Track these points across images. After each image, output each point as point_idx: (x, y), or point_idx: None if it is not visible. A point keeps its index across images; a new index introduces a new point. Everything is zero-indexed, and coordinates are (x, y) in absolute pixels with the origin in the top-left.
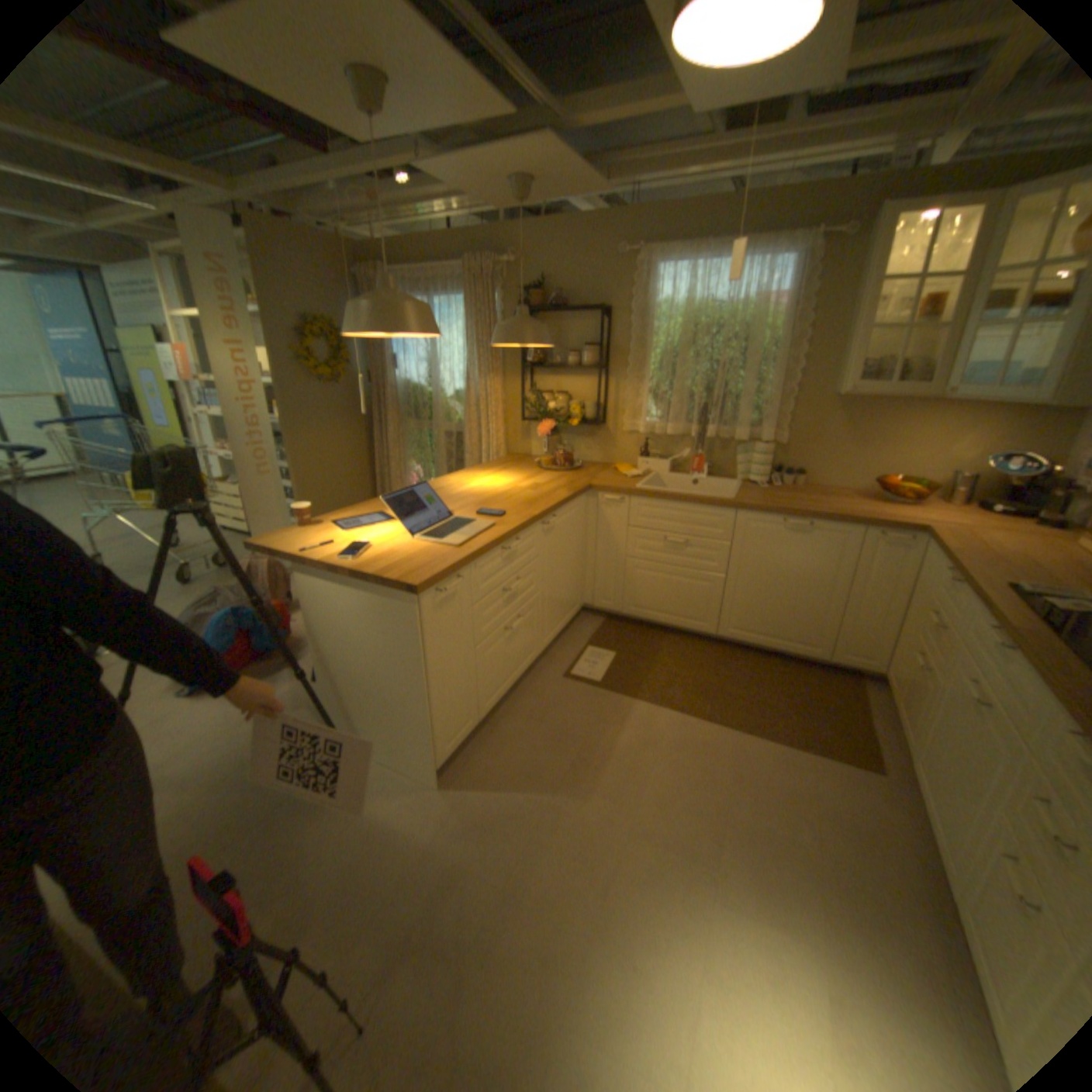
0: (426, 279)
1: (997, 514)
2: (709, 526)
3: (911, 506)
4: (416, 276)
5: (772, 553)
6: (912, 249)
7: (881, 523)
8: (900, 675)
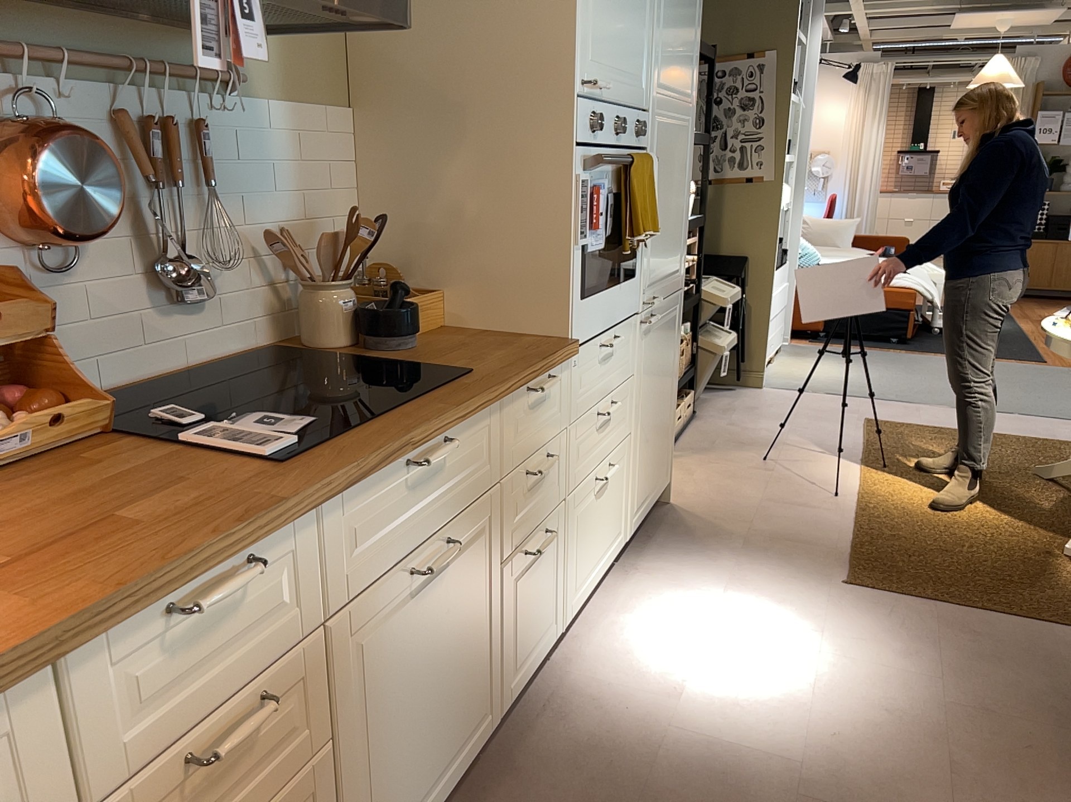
0: None
1: None
2: None
3: None
4: None
5: None
6: None
7: None
8: None
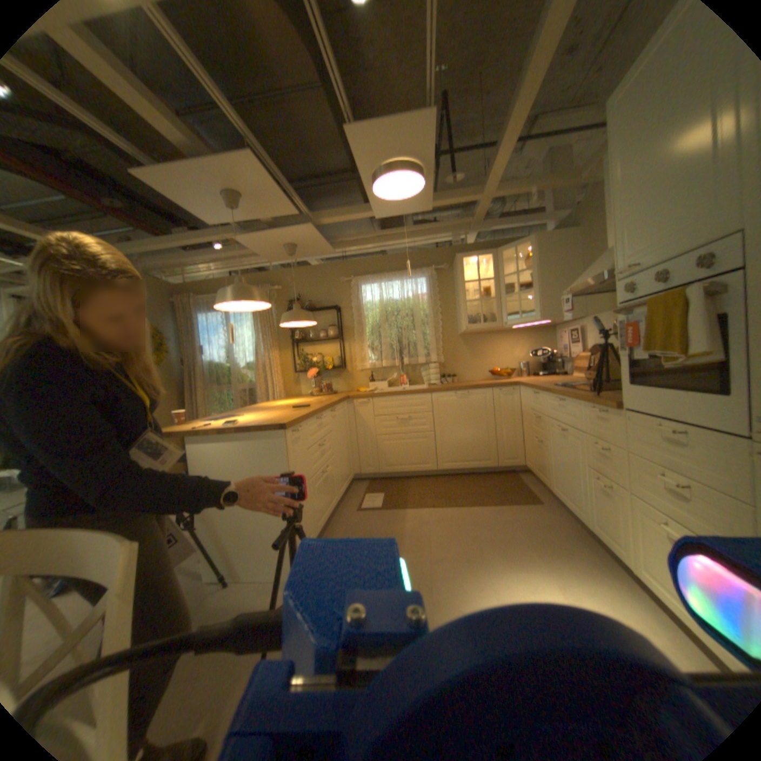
0: None
1: (540, 376)
2: (418, 405)
3: (506, 379)
4: None
5: (453, 412)
6: (470, 272)
7: (496, 384)
8: (530, 458)
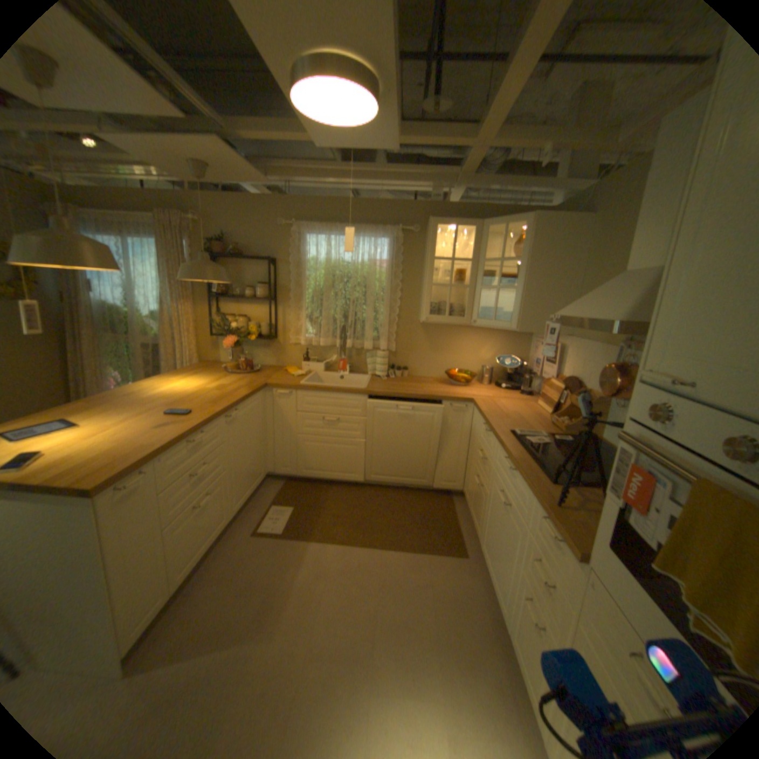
0: (120, 224)
1: (503, 389)
2: (352, 408)
3: (463, 387)
4: (109, 220)
5: (392, 423)
6: (446, 244)
7: (449, 399)
8: (469, 490)
